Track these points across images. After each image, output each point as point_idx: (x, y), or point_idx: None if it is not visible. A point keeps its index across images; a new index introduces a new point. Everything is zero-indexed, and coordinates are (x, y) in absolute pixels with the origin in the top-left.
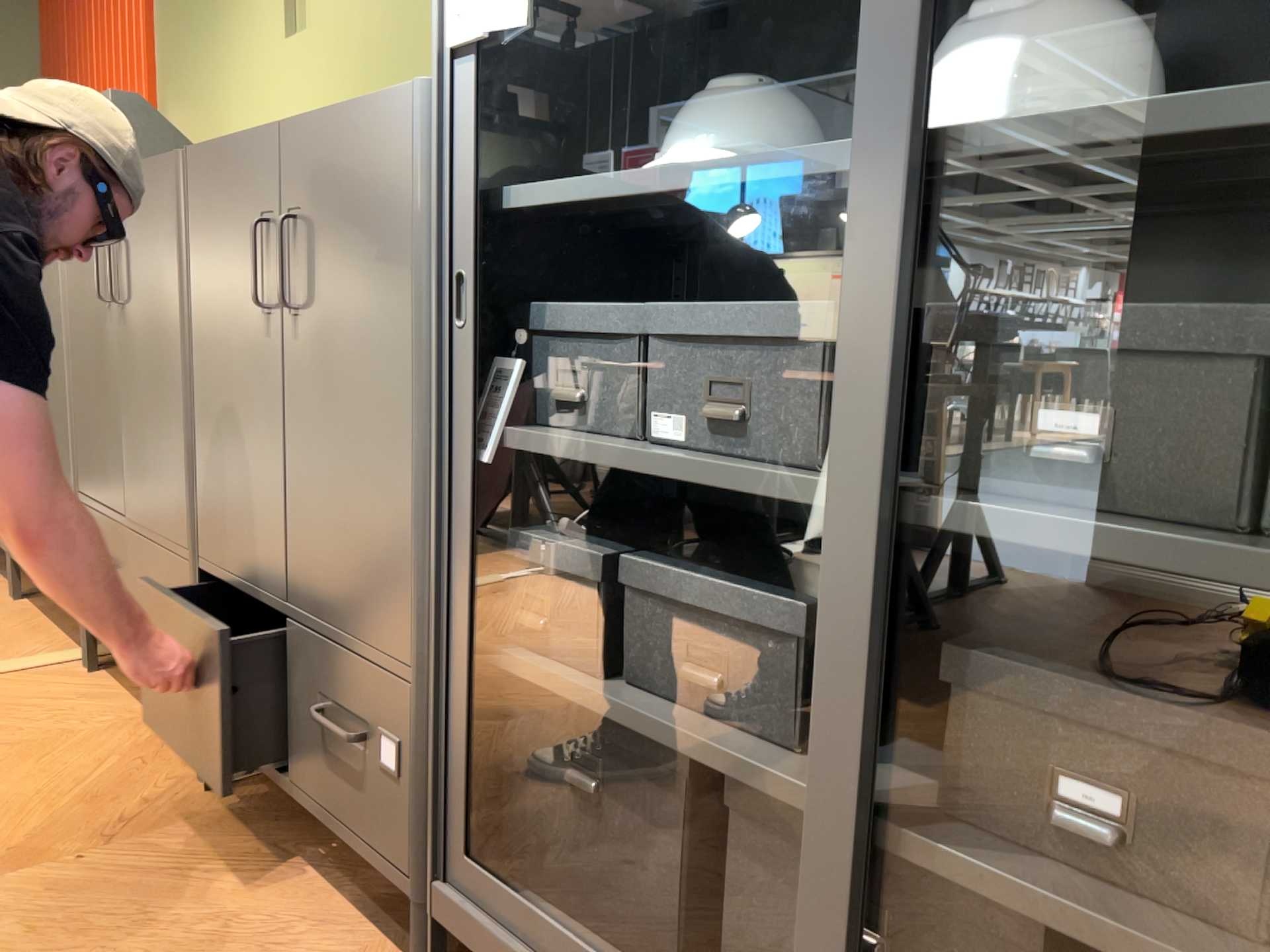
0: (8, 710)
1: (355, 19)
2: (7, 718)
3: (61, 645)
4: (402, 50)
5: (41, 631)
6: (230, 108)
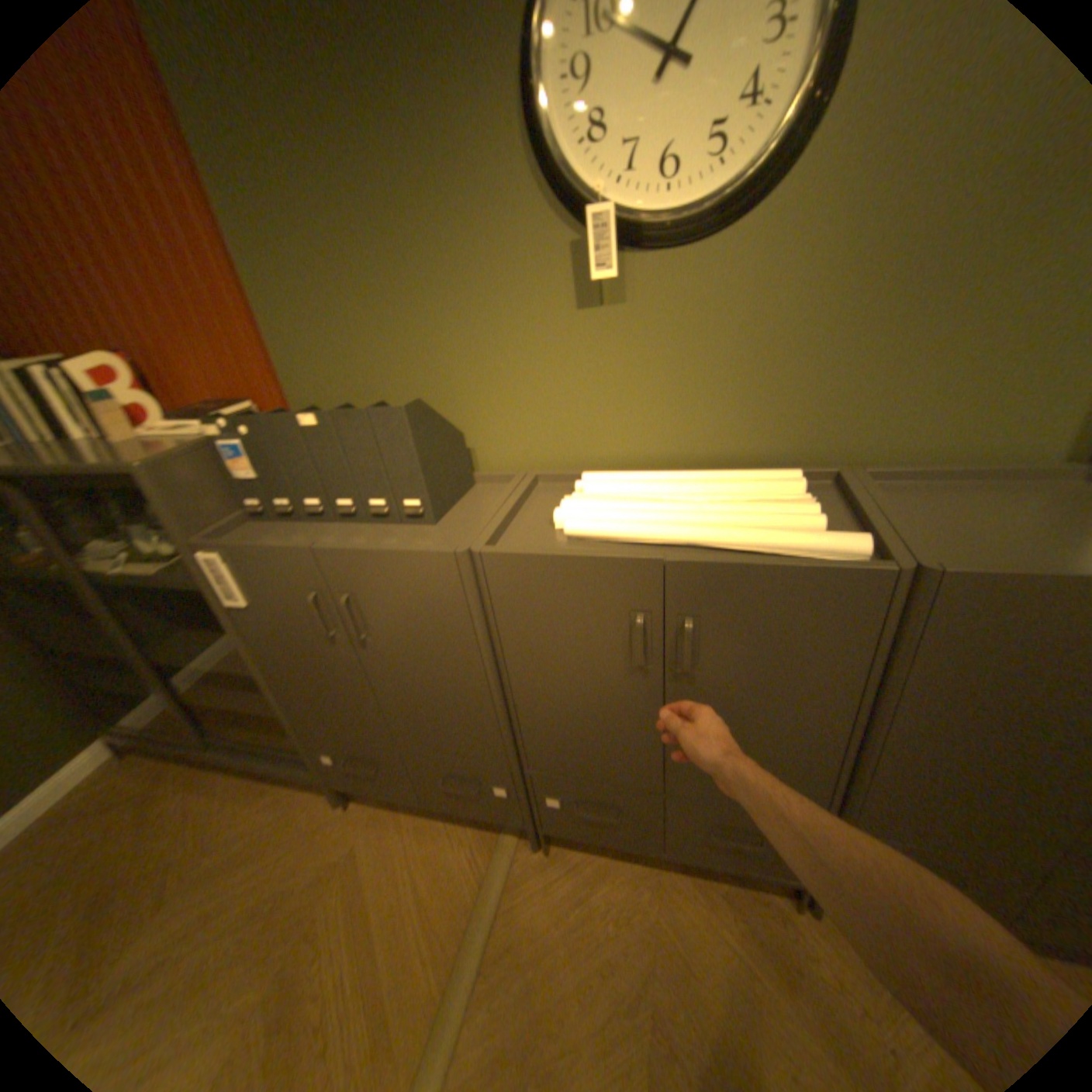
0: (575, 937)
1: (736, 298)
2: (590, 947)
3: (472, 837)
4: (835, 338)
5: (430, 832)
6: (452, 370)
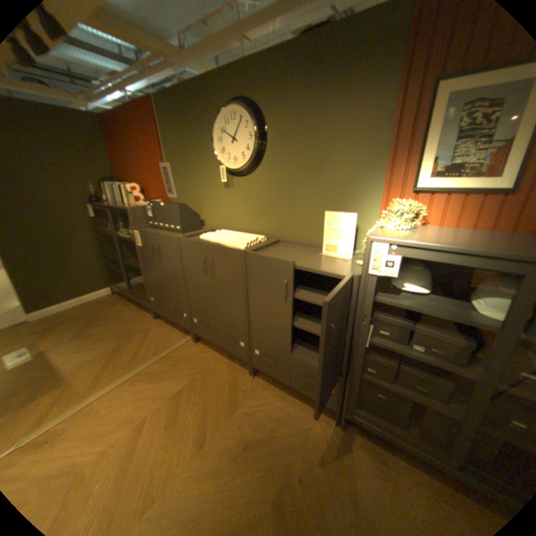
0: (188, 360)
1: (253, 191)
2: (190, 363)
3: (180, 335)
4: (273, 204)
5: (171, 330)
6: (200, 199)
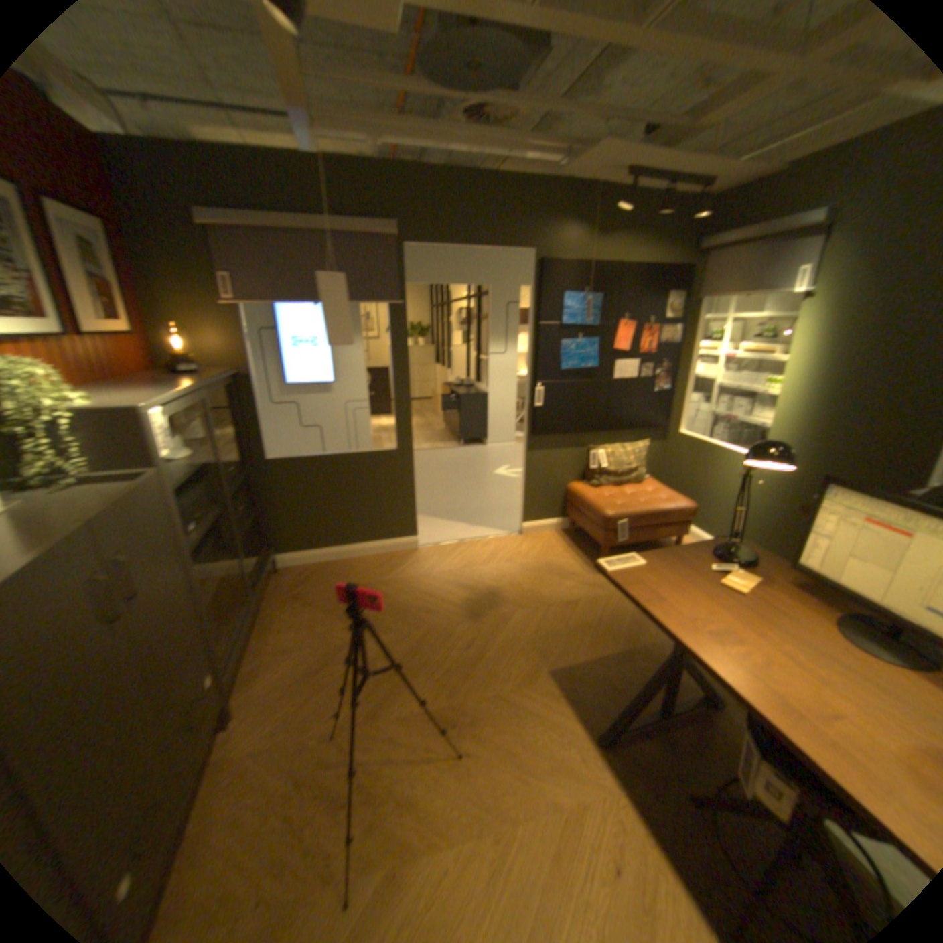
0: None
1: None
2: None
3: None
4: None
5: None
6: None
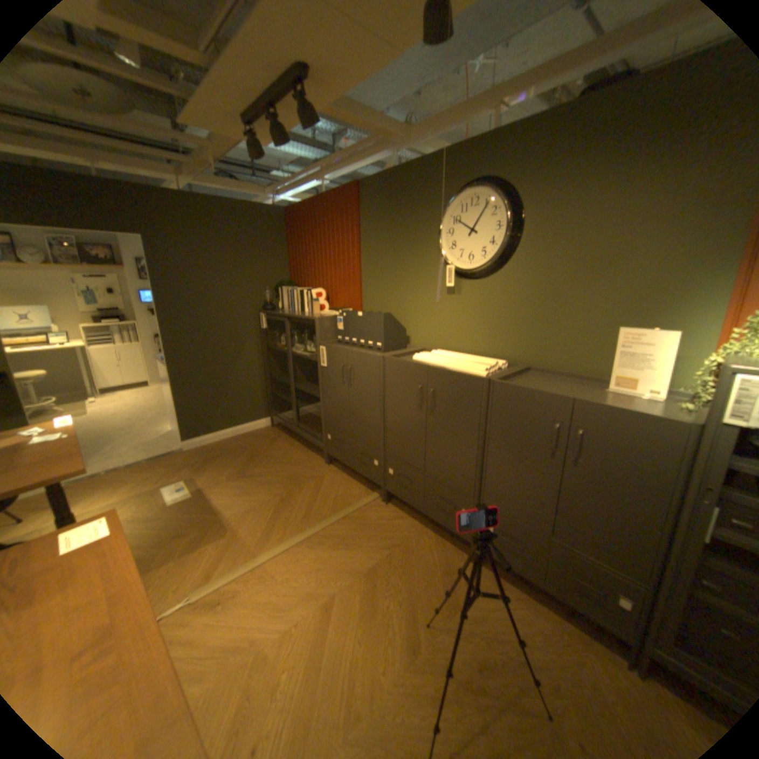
0: (380, 526)
1: (493, 298)
2: (383, 531)
3: (364, 490)
4: (523, 316)
5: (351, 483)
6: (409, 309)
